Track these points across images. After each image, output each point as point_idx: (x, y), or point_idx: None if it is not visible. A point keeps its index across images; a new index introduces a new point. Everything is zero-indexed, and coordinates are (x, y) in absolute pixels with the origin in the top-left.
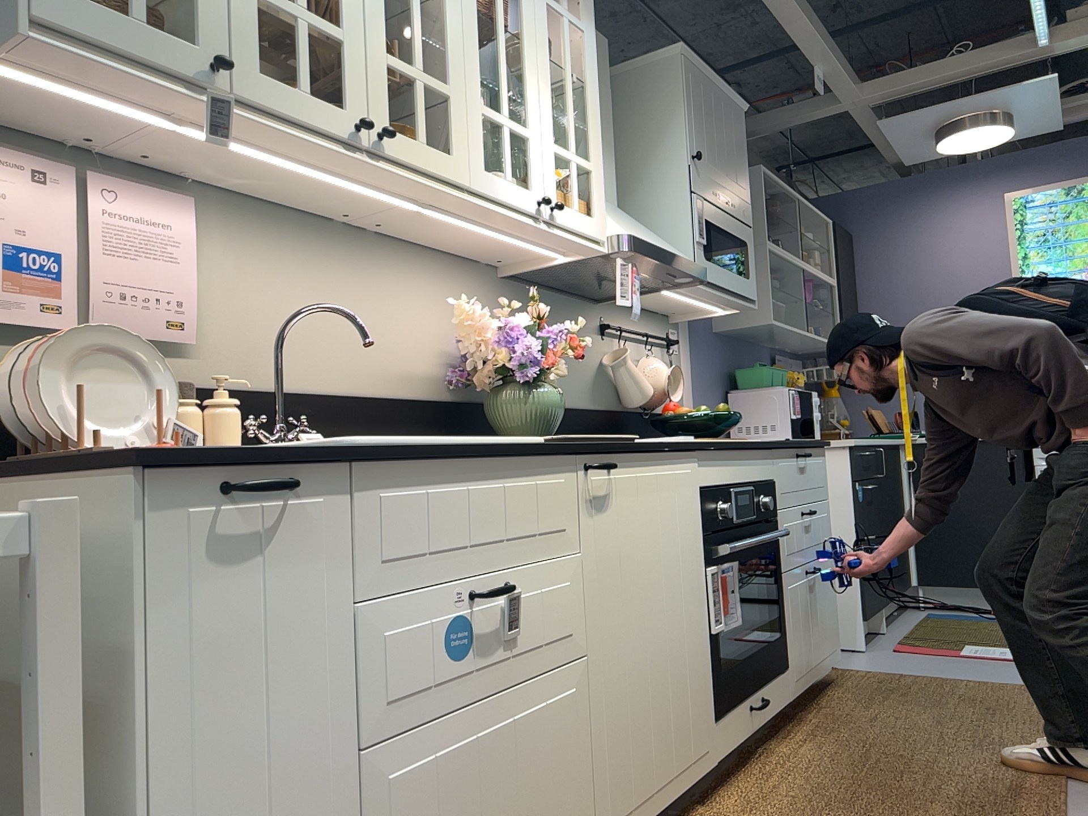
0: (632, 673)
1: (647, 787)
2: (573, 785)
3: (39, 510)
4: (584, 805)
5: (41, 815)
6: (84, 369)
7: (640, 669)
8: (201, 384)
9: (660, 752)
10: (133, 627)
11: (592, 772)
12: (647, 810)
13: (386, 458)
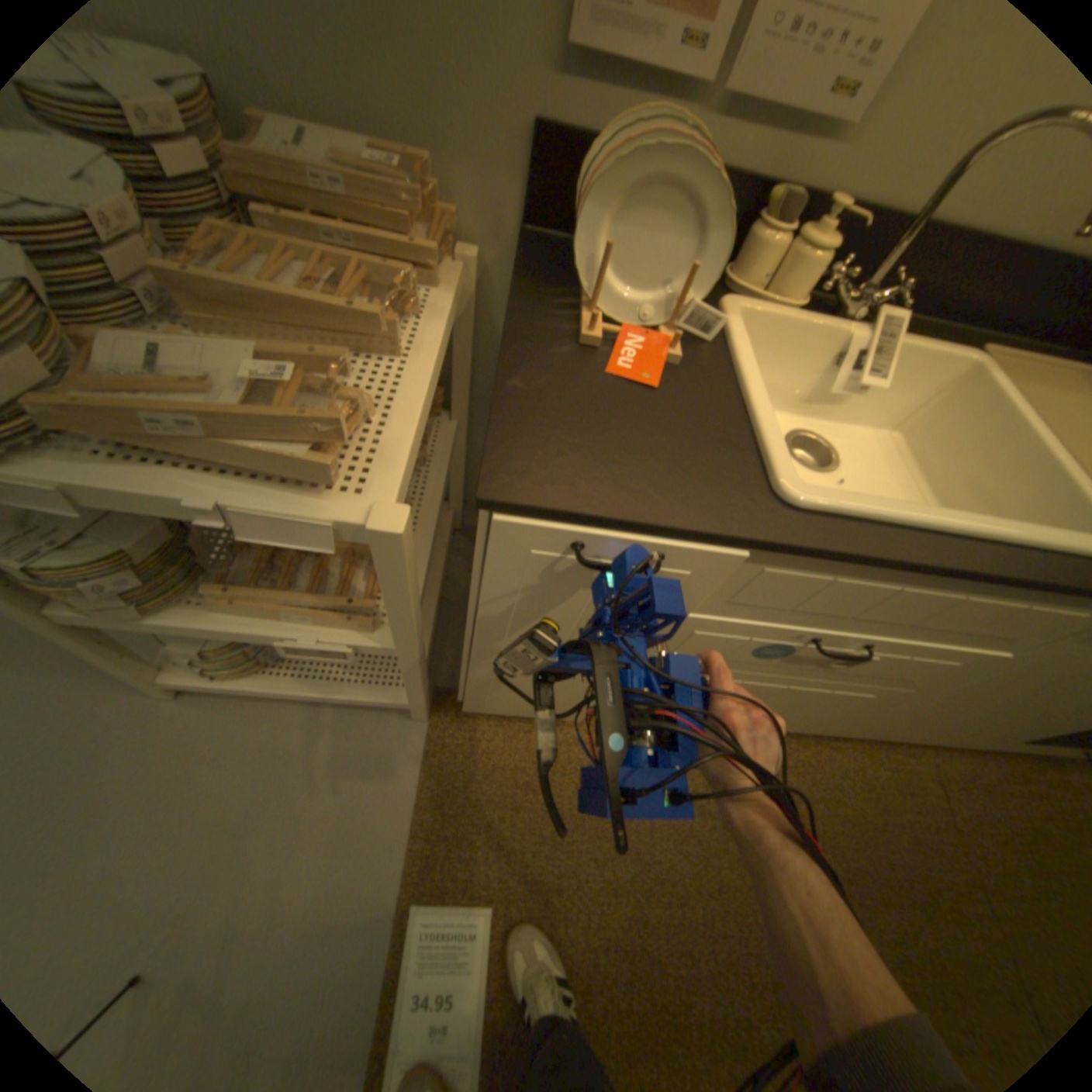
0: (964, 711)
1: (889, 736)
2: (816, 718)
3: (380, 537)
4: (816, 723)
5: (400, 638)
6: (647, 199)
7: (978, 712)
8: (831, 184)
9: (929, 735)
10: (479, 579)
11: (842, 719)
12: (875, 740)
13: (806, 557)
